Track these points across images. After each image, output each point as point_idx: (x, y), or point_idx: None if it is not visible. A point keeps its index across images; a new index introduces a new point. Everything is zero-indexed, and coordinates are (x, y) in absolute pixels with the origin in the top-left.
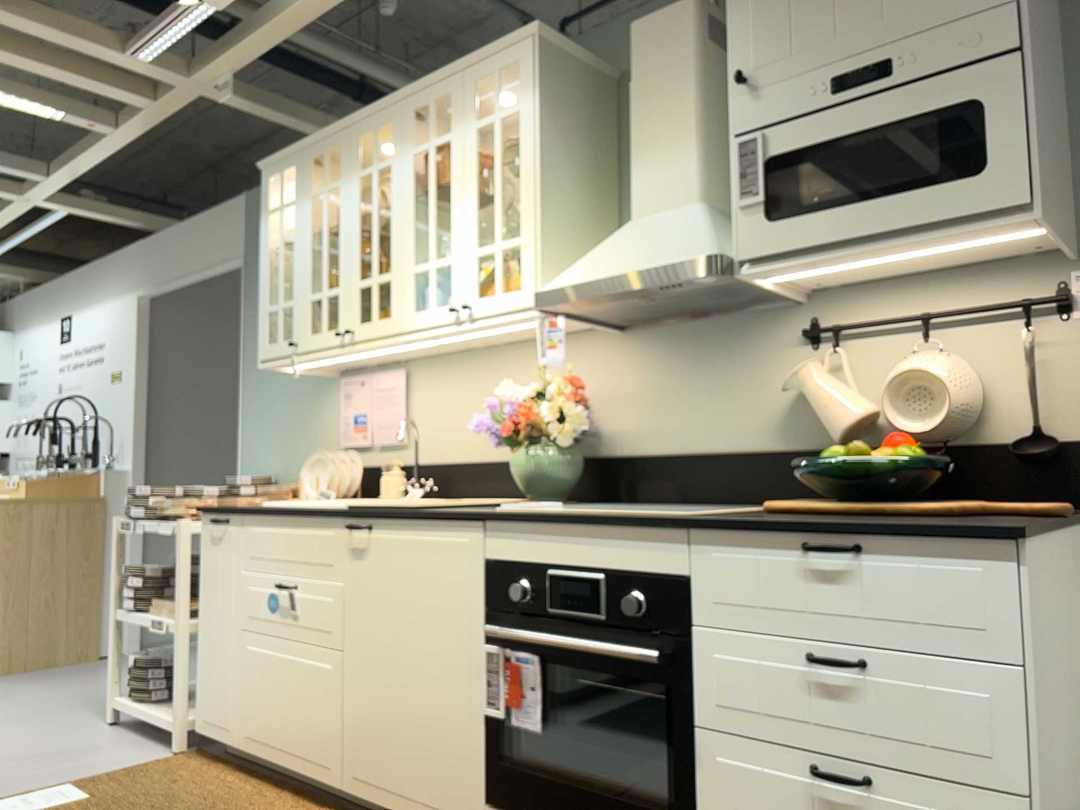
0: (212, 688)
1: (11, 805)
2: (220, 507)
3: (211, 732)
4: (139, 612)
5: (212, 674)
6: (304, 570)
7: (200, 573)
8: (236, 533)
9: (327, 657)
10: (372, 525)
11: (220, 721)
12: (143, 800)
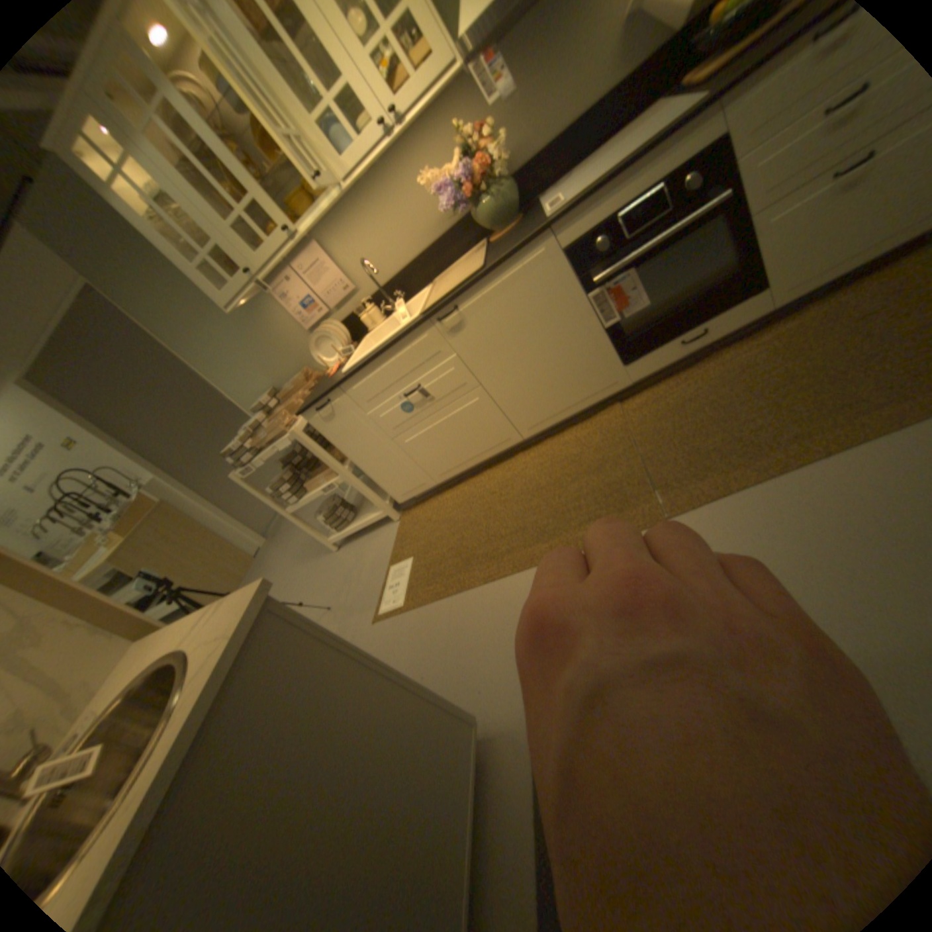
0: (397, 477)
1: (389, 589)
2: (311, 400)
3: (413, 492)
4: (302, 497)
5: (391, 472)
6: (418, 371)
7: (333, 441)
8: (344, 399)
9: (472, 394)
10: (457, 302)
11: (417, 483)
12: (436, 531)
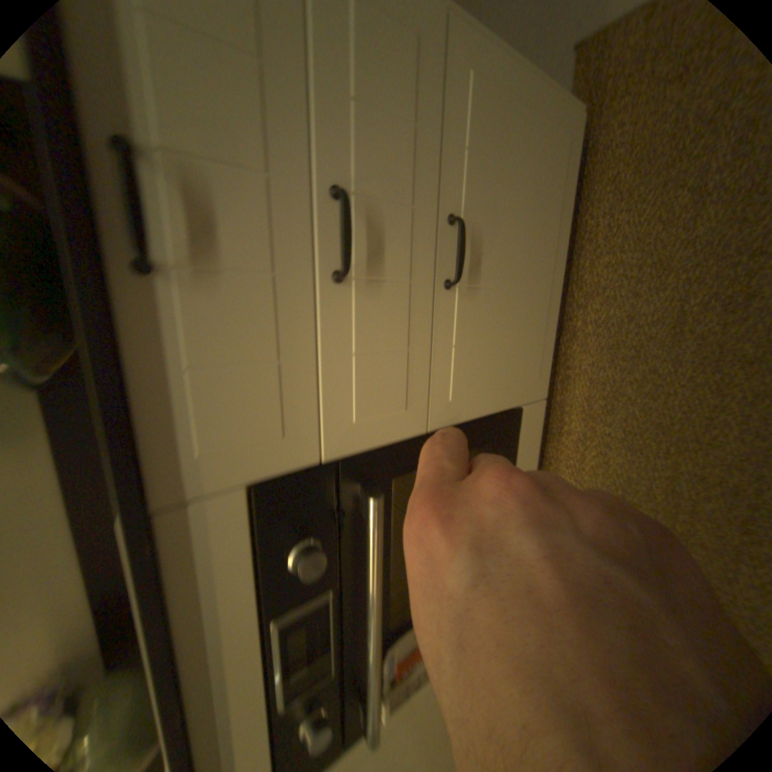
0: None
1: None
2: None
3: None
4: None
5: None
6: None
7: None
8: None
9: None
10: None
11: None
12: None
